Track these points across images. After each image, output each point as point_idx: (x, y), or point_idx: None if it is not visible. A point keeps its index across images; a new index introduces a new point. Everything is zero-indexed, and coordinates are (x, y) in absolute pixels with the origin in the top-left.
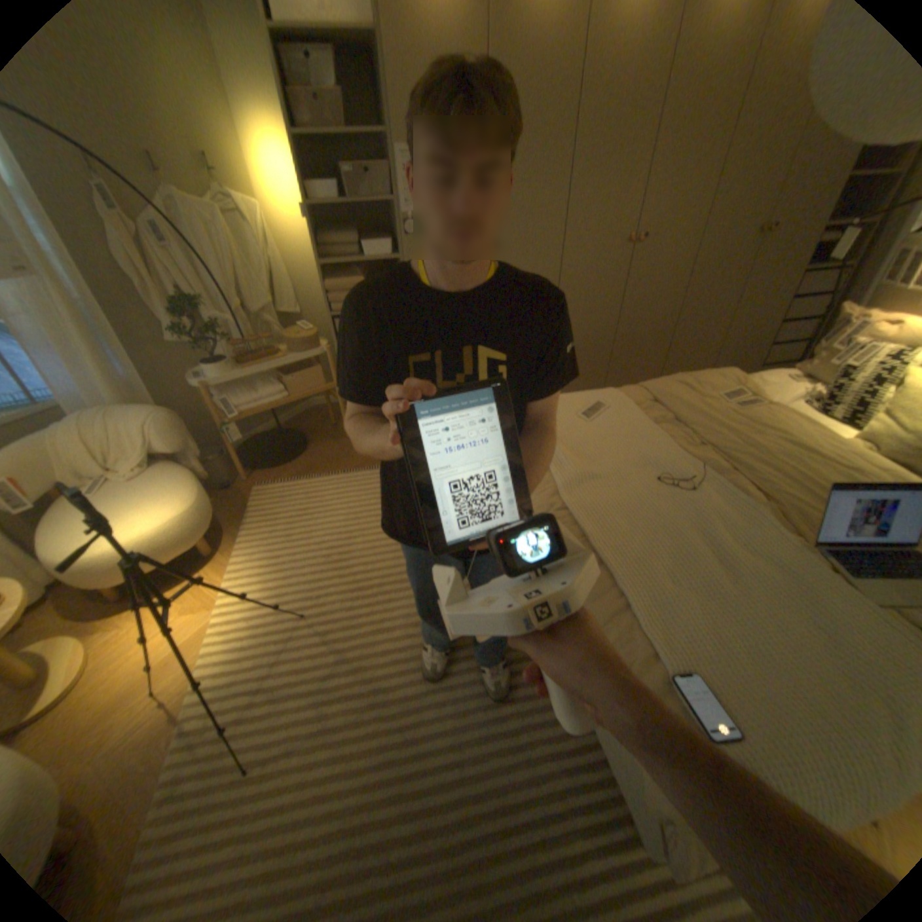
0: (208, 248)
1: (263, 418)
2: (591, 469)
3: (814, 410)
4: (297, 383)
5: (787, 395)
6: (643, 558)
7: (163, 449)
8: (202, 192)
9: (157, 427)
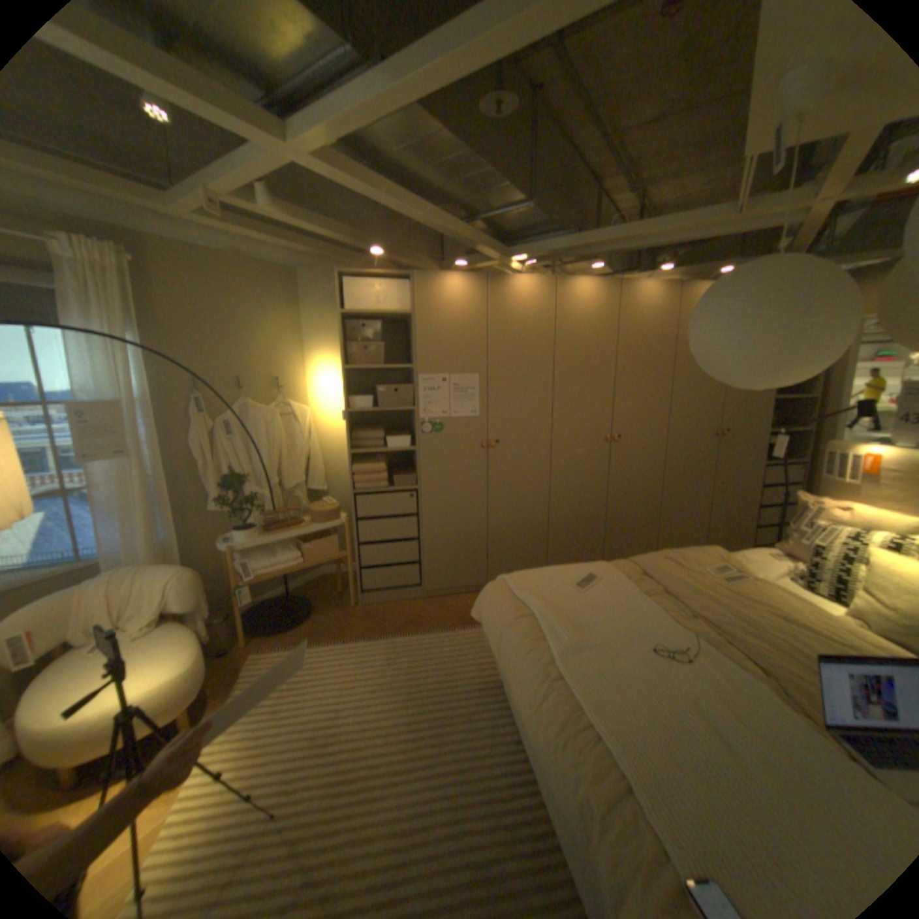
0: (264, 440)
1: (274, 584)
2: (587, 639)
3: (801, 587)
4: (314, 550)
5: (772, 573)
6: (644, 735)
7: (178, 609)
8: (271, 402)
9: (180, 587)
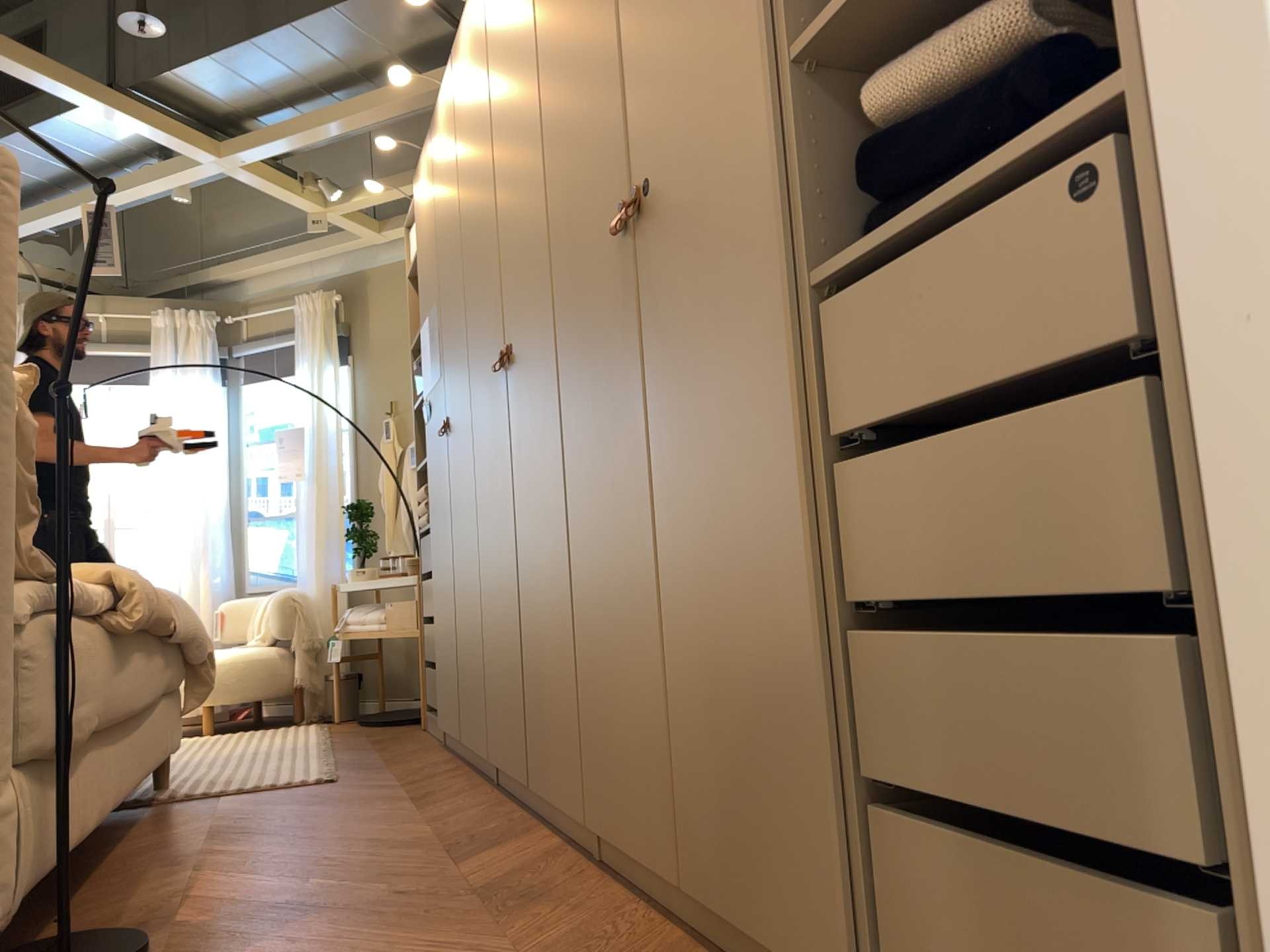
0: None
1: None
2: None
3: None
4: (401, 611)
5: None
6: None
7: (281, 625)
8: None
9: (282, 602)
